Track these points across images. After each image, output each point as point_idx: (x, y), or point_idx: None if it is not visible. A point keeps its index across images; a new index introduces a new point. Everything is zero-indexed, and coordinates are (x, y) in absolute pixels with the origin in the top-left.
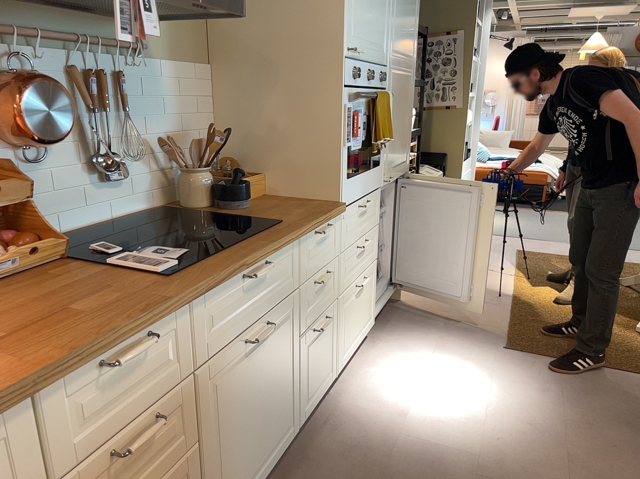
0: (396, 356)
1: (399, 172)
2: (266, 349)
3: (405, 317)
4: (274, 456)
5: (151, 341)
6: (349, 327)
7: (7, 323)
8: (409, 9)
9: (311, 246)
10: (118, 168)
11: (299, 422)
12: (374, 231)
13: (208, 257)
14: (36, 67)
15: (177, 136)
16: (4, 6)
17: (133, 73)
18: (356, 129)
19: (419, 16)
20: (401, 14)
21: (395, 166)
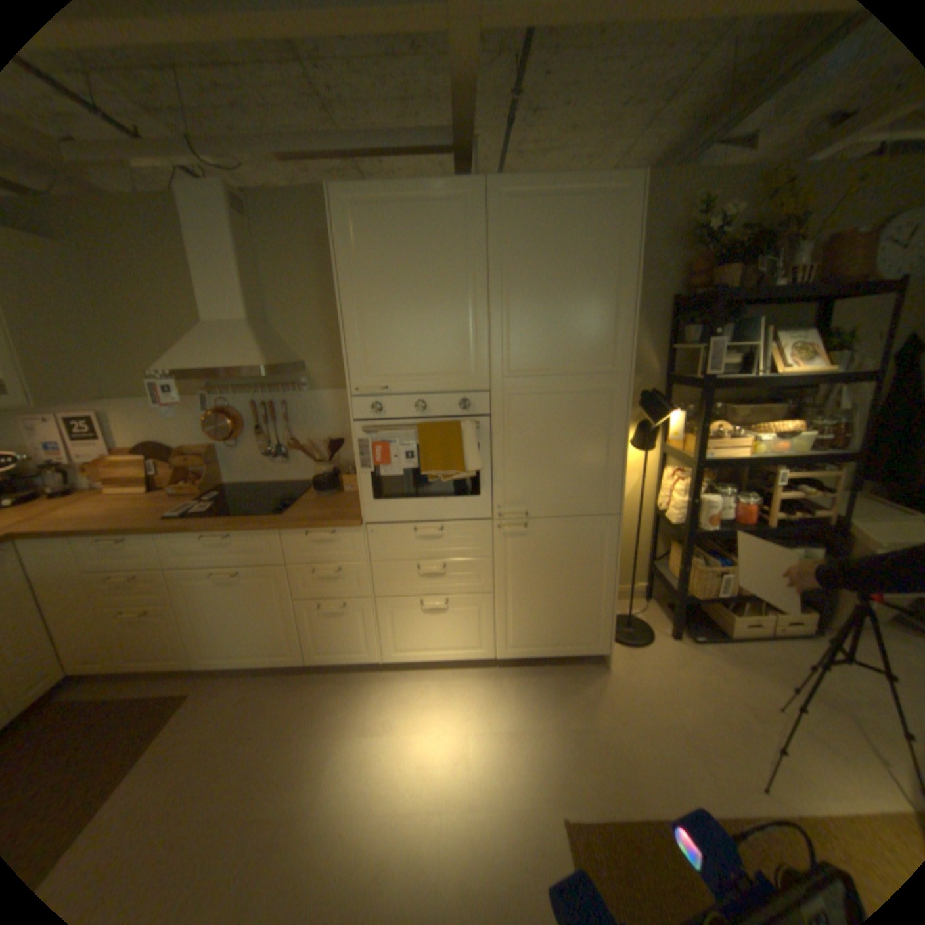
0: (467, 703)
1: (572, 510)
2: (239, 590)
3: (566, 688)
4: (263, 664)
5: (112, 544)
6: (407, 634)
7: (113, 514)
8: (579, 304)
9: (301, 541)
10: (270, 455)
11: (302, 662)
12: (474, 562)
13: (193, 519)
14: (230, 403)
15: (335, 437)
16: (216, 377)
17: (294, 400)
18: (378, 457)
19: (637, 302)
20: (537, 319)
21: (550, 501)
